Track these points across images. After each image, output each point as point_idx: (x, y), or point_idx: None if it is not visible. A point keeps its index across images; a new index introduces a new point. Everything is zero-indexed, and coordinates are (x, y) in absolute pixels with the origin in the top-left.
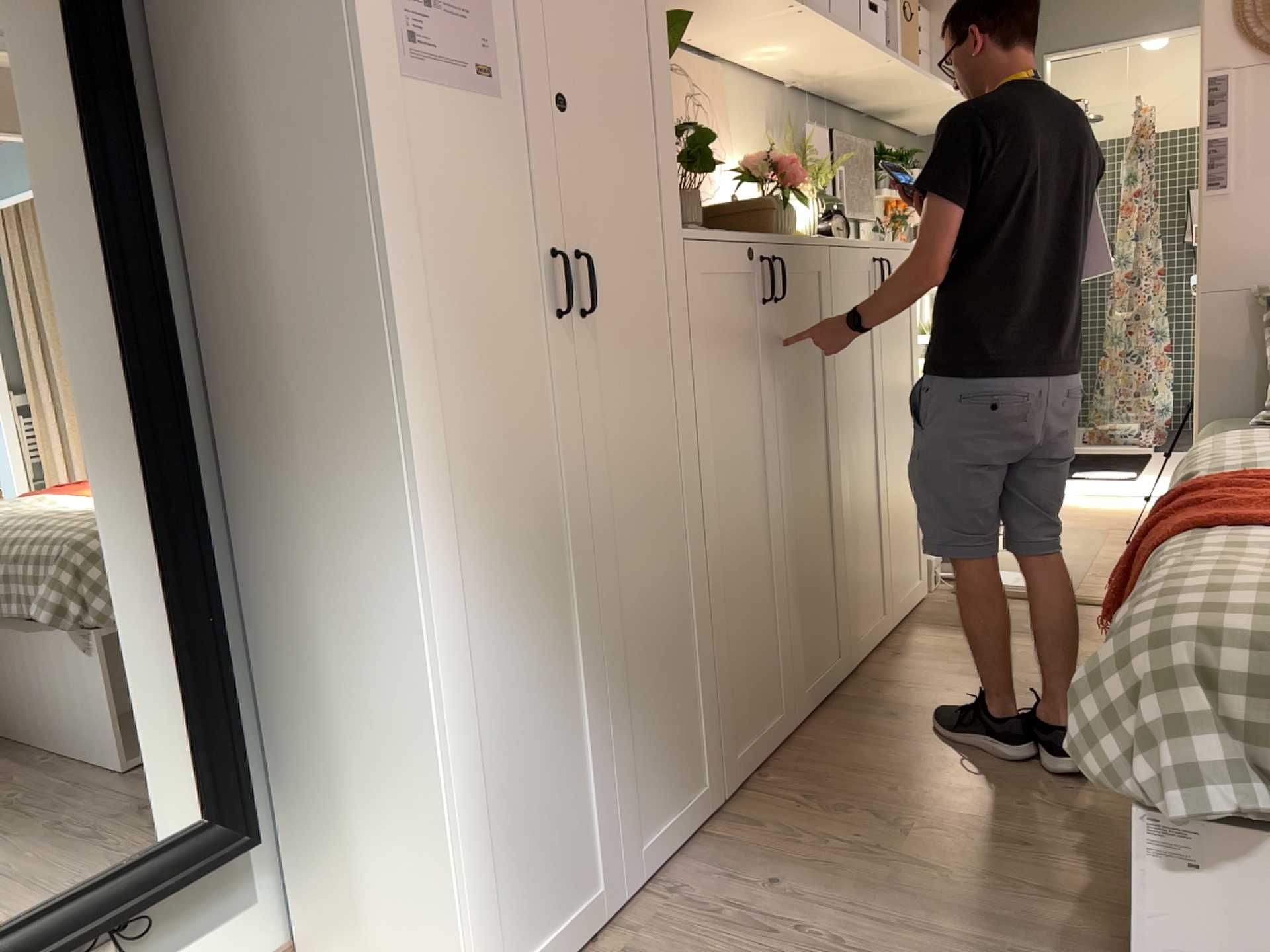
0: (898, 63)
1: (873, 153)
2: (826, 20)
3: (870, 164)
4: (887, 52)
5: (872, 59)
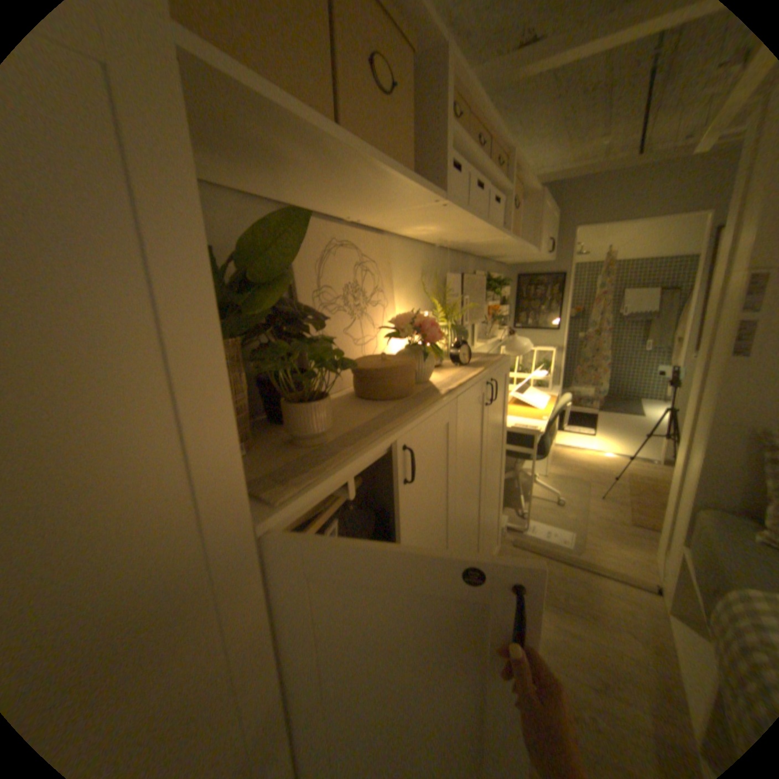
0: (510, 236)
1: (485, 278)
2: (466, 210)
3: (483, 286)
4: (505, 230)
5: (494, 234)
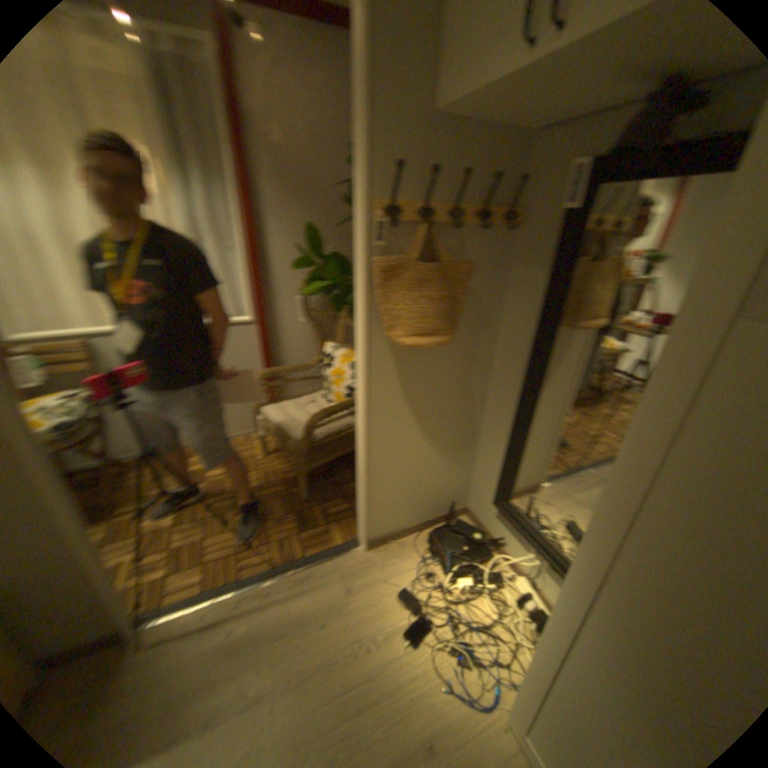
0: None
1: None
2: None
3: None
4: None
5: None
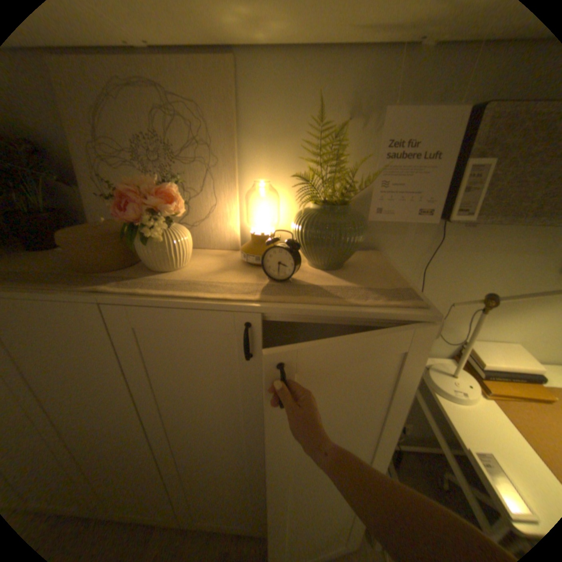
0: None
1: None
2: None
3: None
4: None
5: None
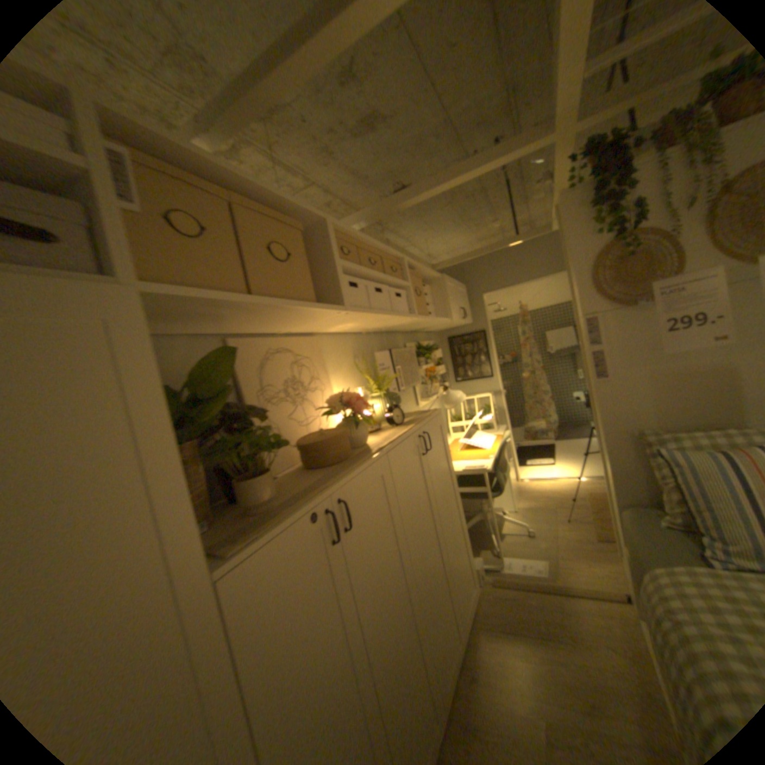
0: (417, 317)
1: (415, 348)
2: (367, 312)
3: (414, 354)
4: (409, 315)
5: (403, 319)
